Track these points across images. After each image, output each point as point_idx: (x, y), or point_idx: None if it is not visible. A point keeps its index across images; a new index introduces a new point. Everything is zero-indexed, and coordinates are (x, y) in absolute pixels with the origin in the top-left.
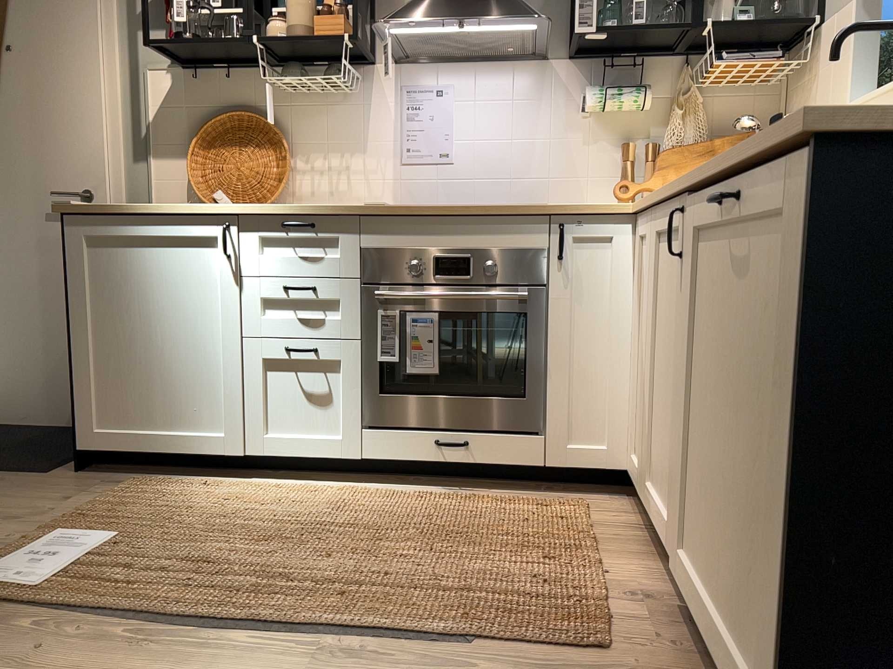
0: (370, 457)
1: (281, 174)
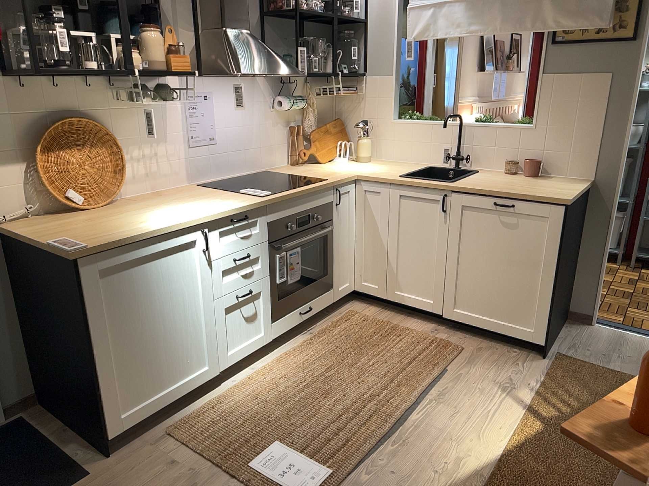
0: (276, 336)
1: (118, 167)
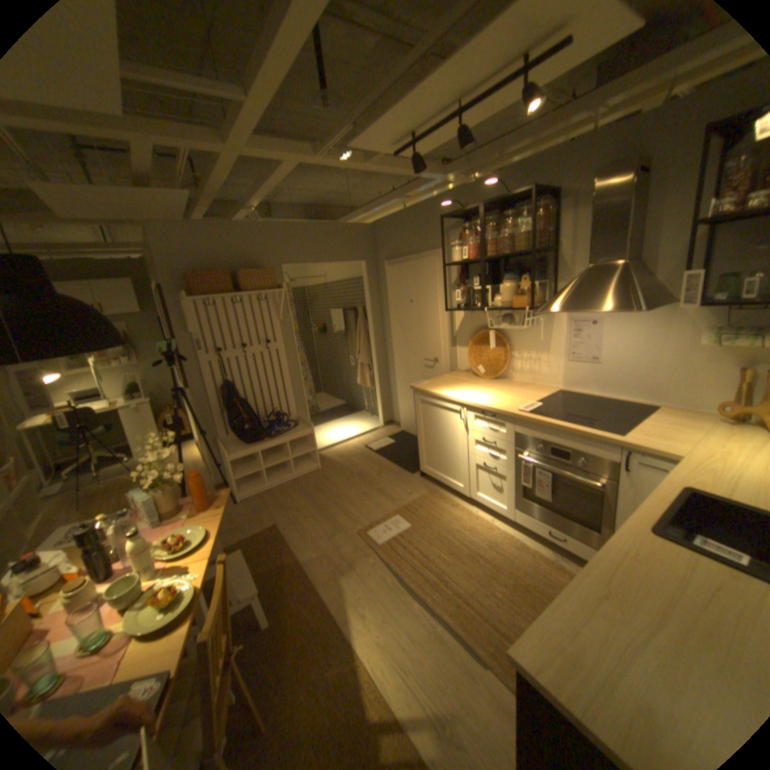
0: (518, 522)
1: (506, 360)
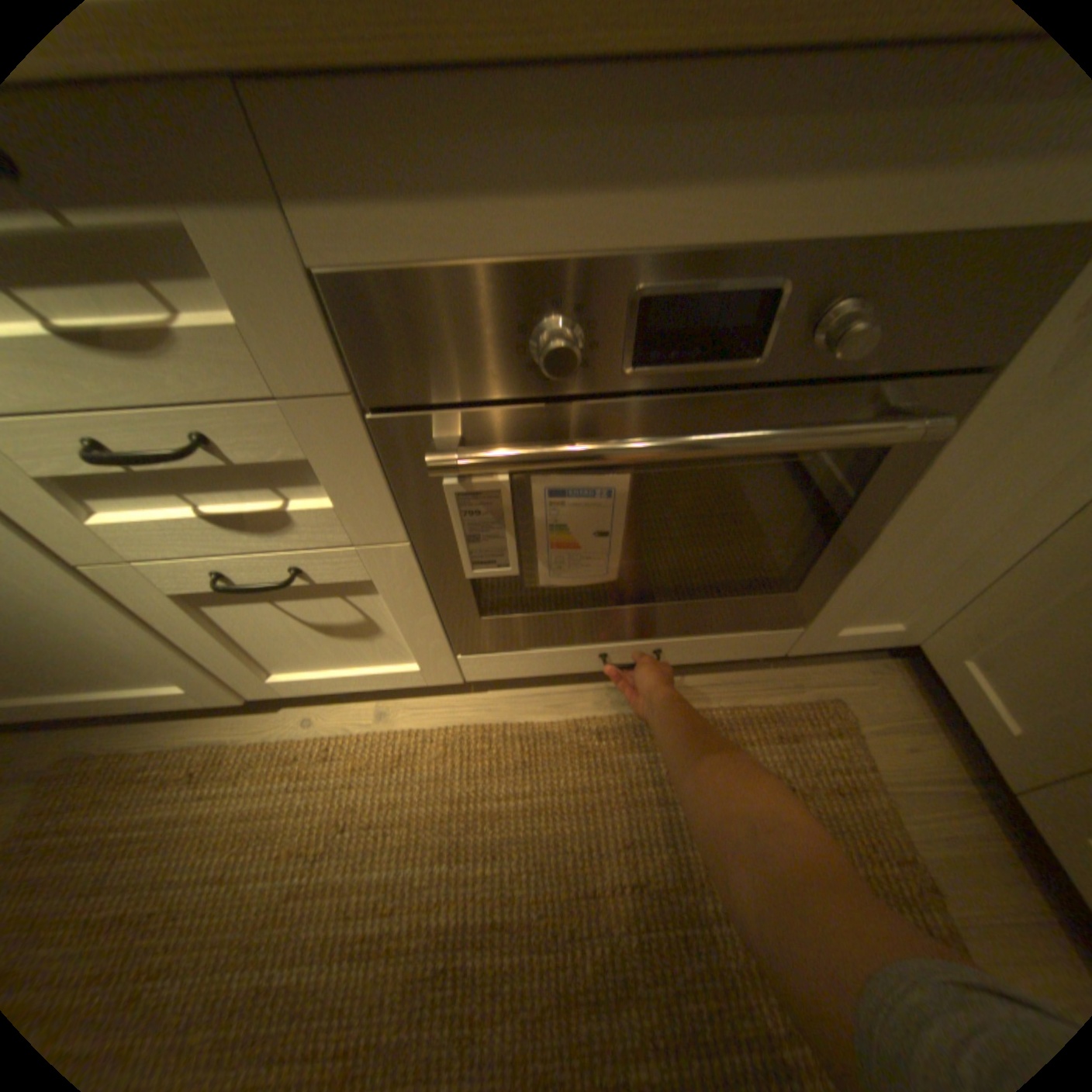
0: (478, 674)
1: None
